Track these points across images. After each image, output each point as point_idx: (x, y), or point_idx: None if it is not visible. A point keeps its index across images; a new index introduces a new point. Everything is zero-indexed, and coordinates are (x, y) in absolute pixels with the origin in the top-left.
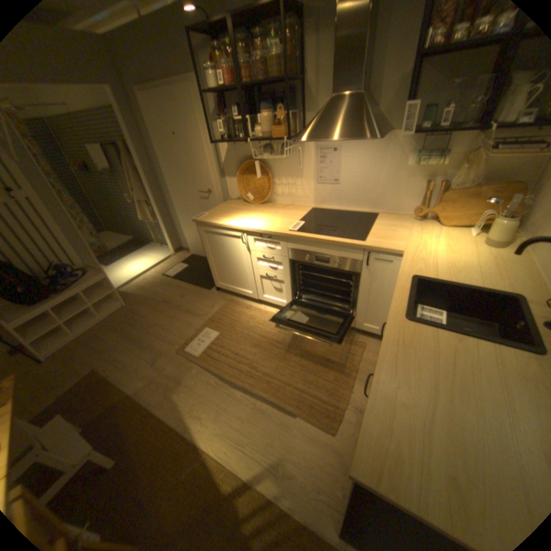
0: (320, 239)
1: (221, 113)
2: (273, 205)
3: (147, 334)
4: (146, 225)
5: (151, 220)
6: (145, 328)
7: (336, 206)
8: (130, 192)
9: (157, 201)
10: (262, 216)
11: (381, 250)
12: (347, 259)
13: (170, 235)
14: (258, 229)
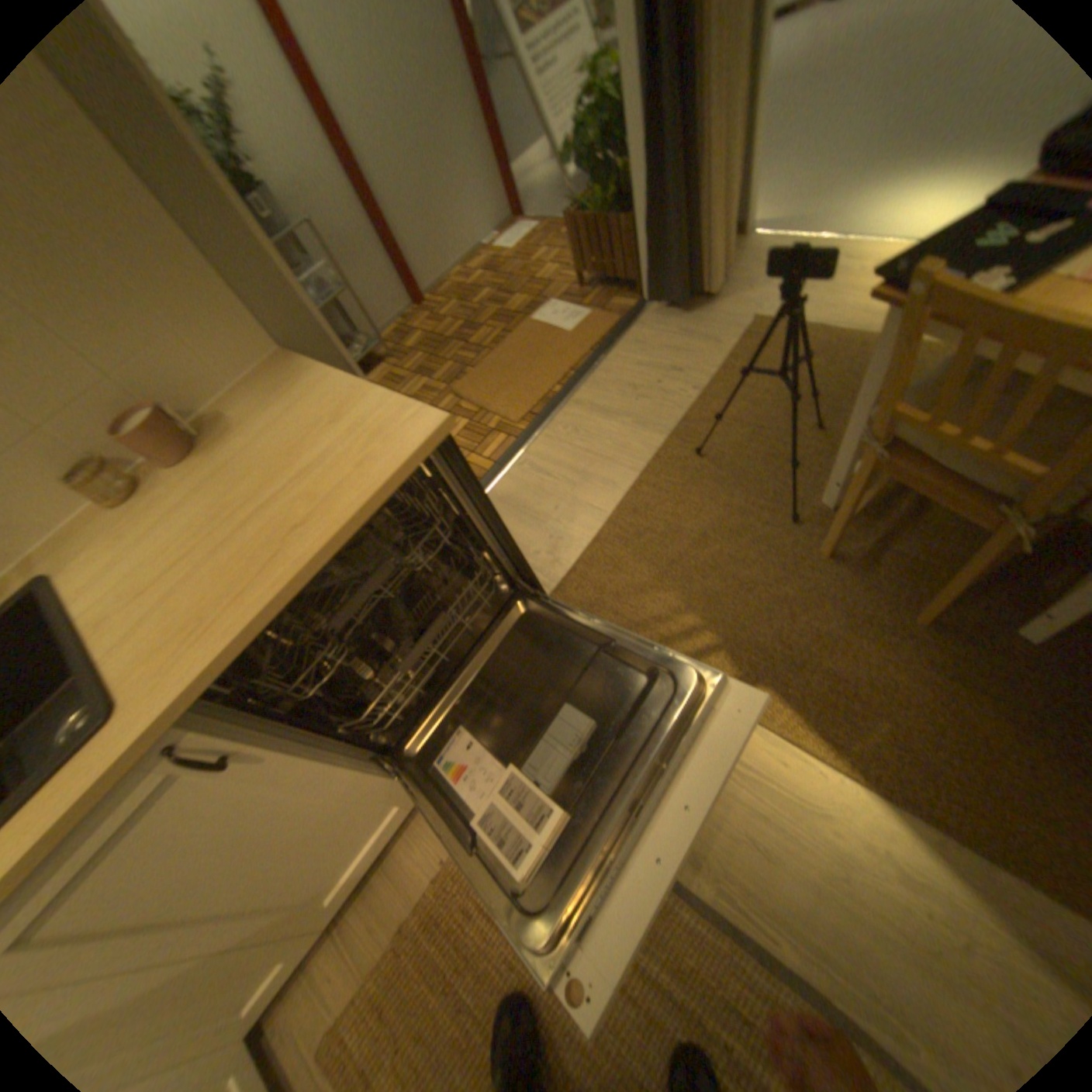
0: None
1: None
2: None
3: None
4: None
5: None
6: None
7: None
8: None
9: None
10: None
11: None
12: None
13: None
14: None
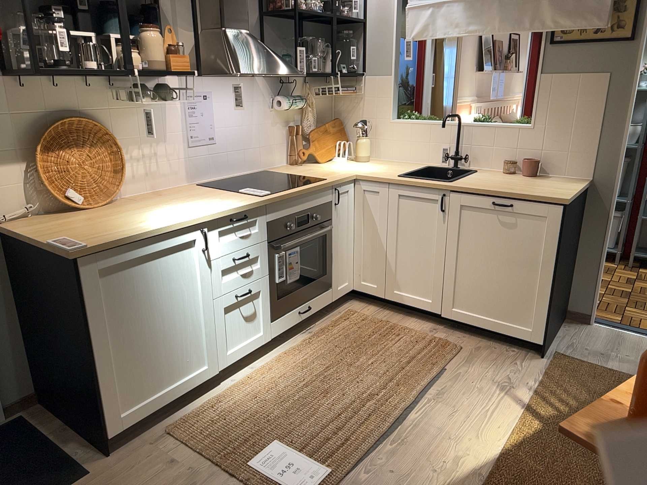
0: (302, 189)
1: None
2: (135, 200)
3: None
4: None
5: None
6: None
7: (216, 176)
8: None
9: None
10: (178, 206)
11: (344, 180)
12: (315, 210)
13: None
14: (231, 209)
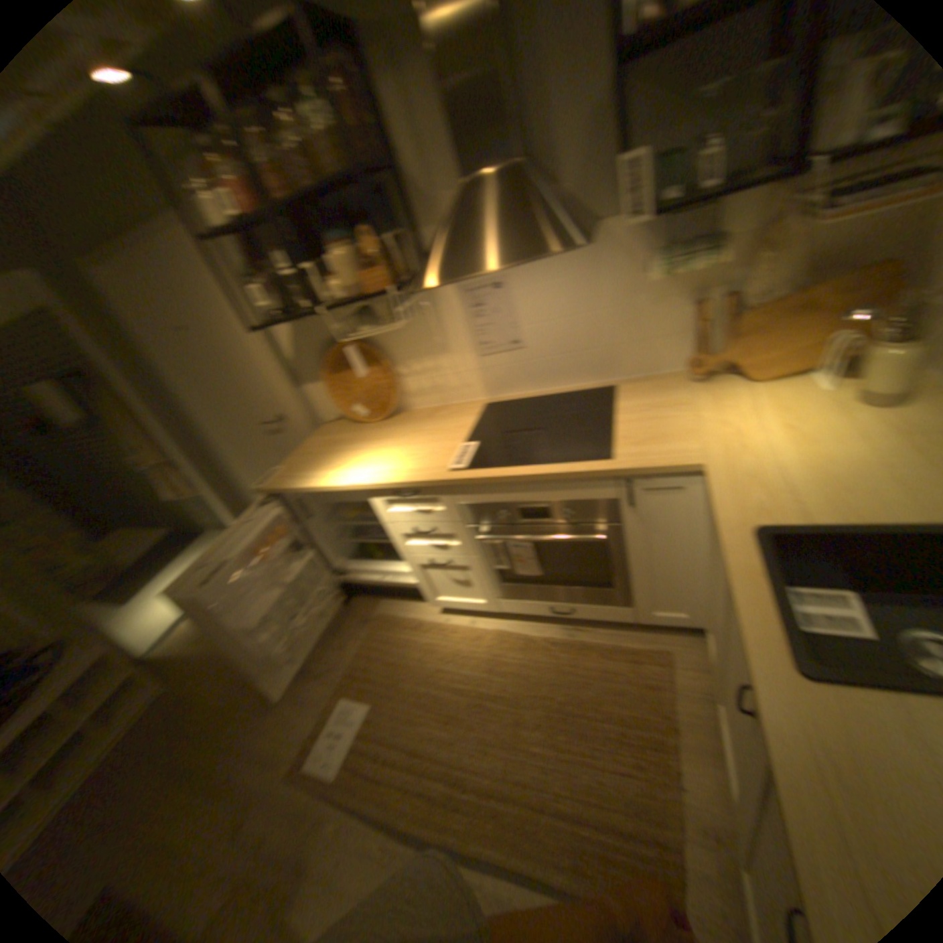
0: (515, 475)
1: (249, 269)
2: (404, 418)
3: (211, 758)
4: (177, 506)
5: (182, 495)
6: (204, 745)
7: (526, 389)
8: (123, 456)
9: (182, 459)
10: (386, 449)
11: (650, 471)
12: (582, 500)
13: (228, 514)
14: (383, 483)
